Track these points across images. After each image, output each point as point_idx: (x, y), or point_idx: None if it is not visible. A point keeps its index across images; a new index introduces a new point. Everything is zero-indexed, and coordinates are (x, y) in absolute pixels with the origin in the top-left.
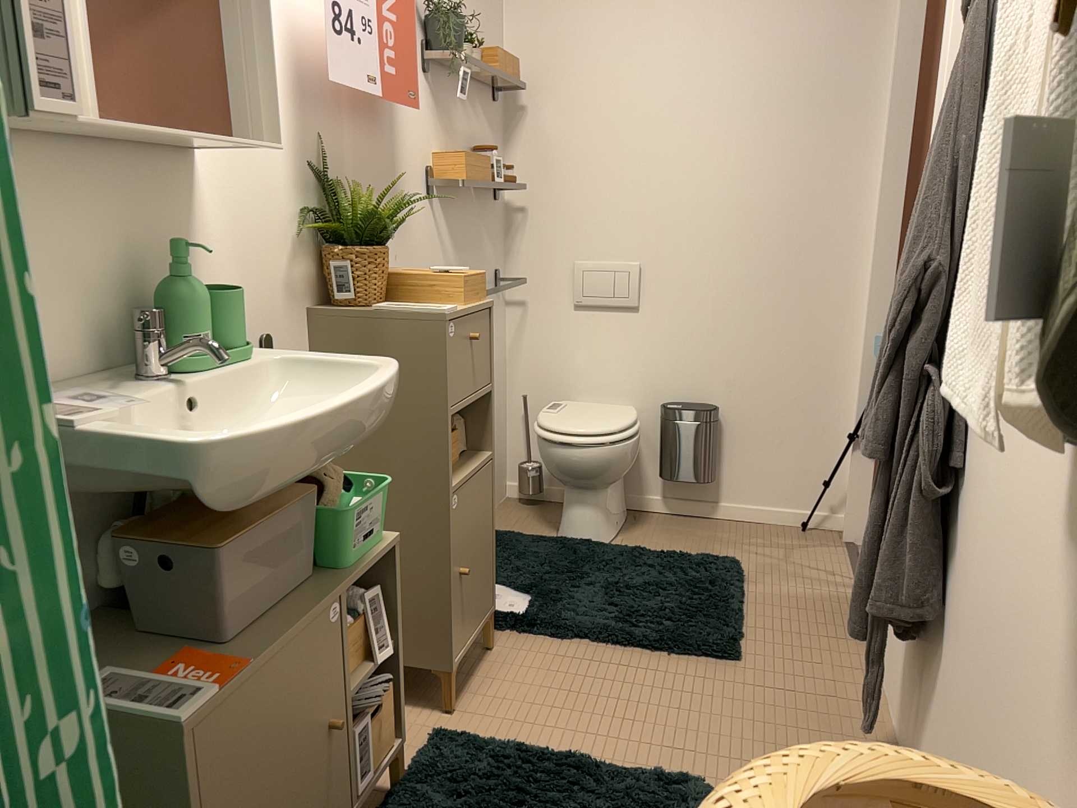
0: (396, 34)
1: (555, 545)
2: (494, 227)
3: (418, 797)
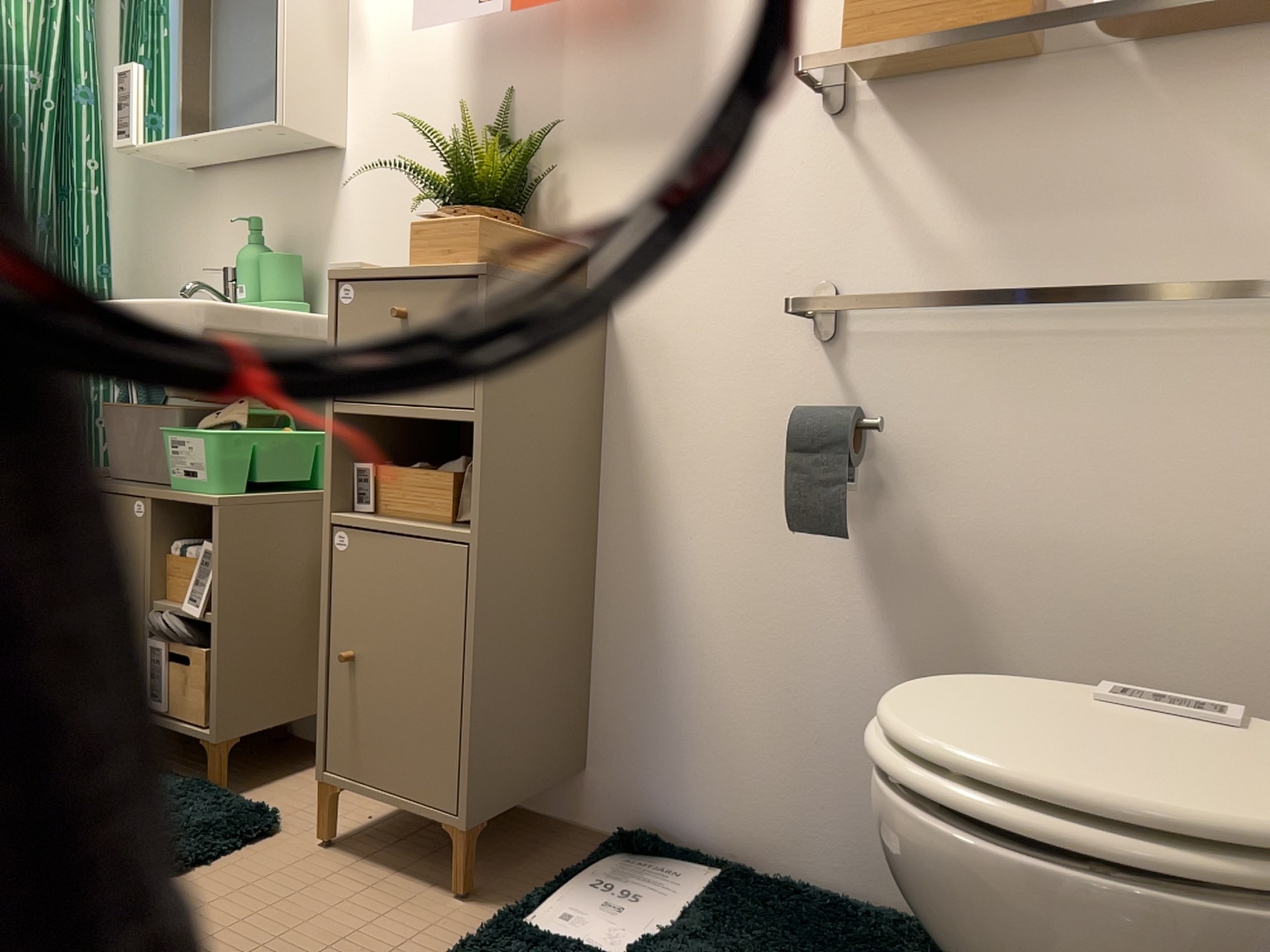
0: None
1: None
2: None
3: (182, 779)
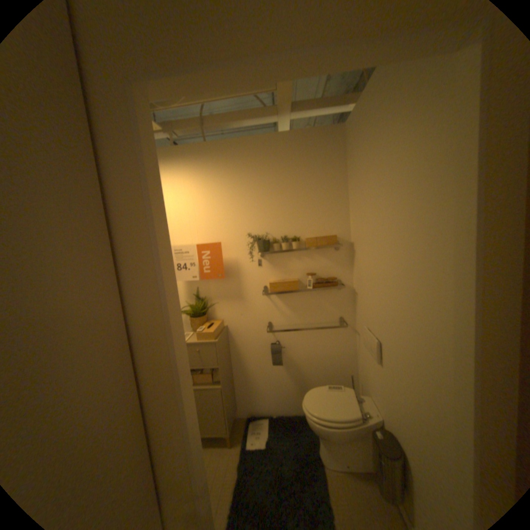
0: (210, 261)
1: (309, 446)
2: (338, 301)
3: None
